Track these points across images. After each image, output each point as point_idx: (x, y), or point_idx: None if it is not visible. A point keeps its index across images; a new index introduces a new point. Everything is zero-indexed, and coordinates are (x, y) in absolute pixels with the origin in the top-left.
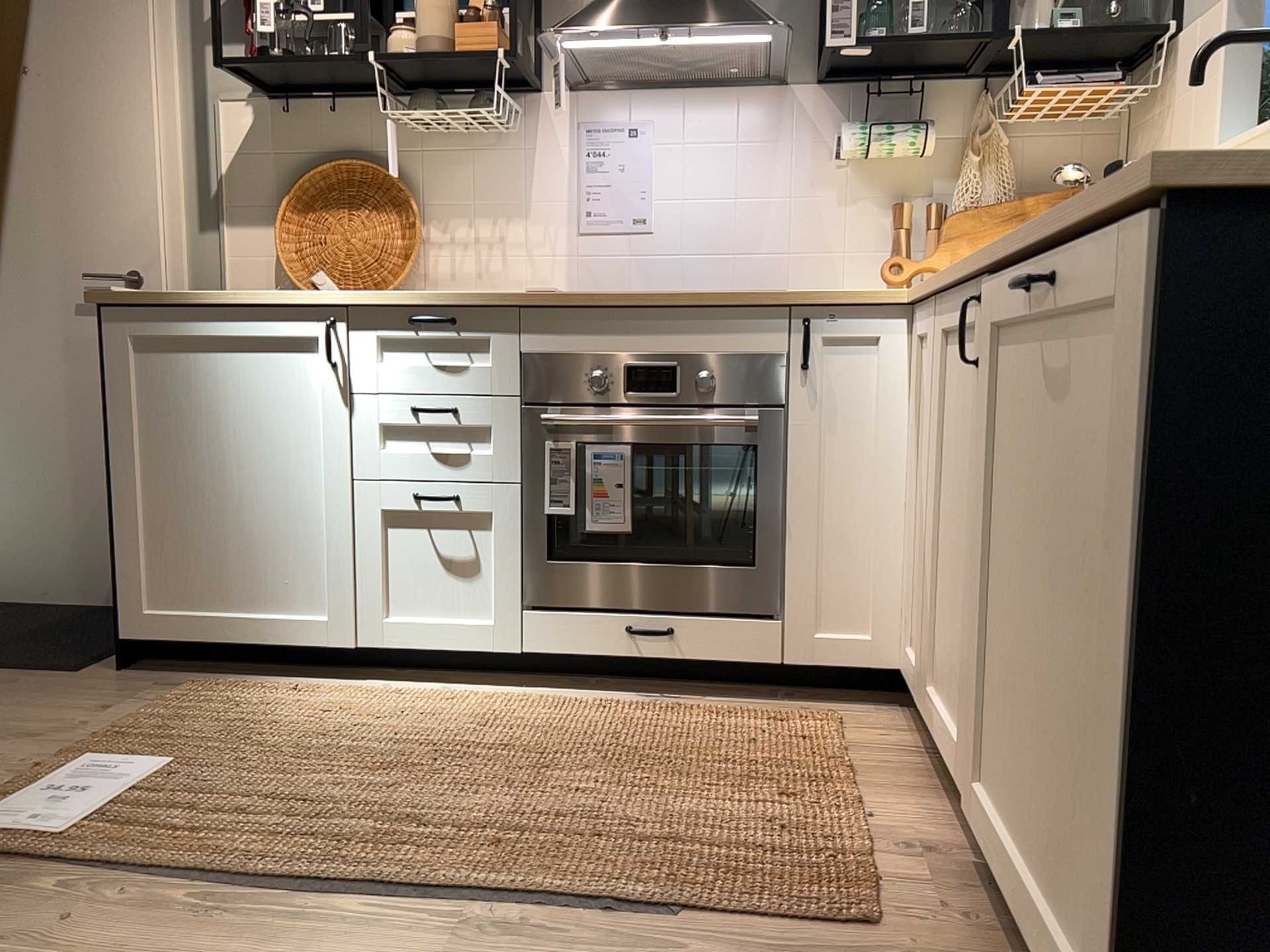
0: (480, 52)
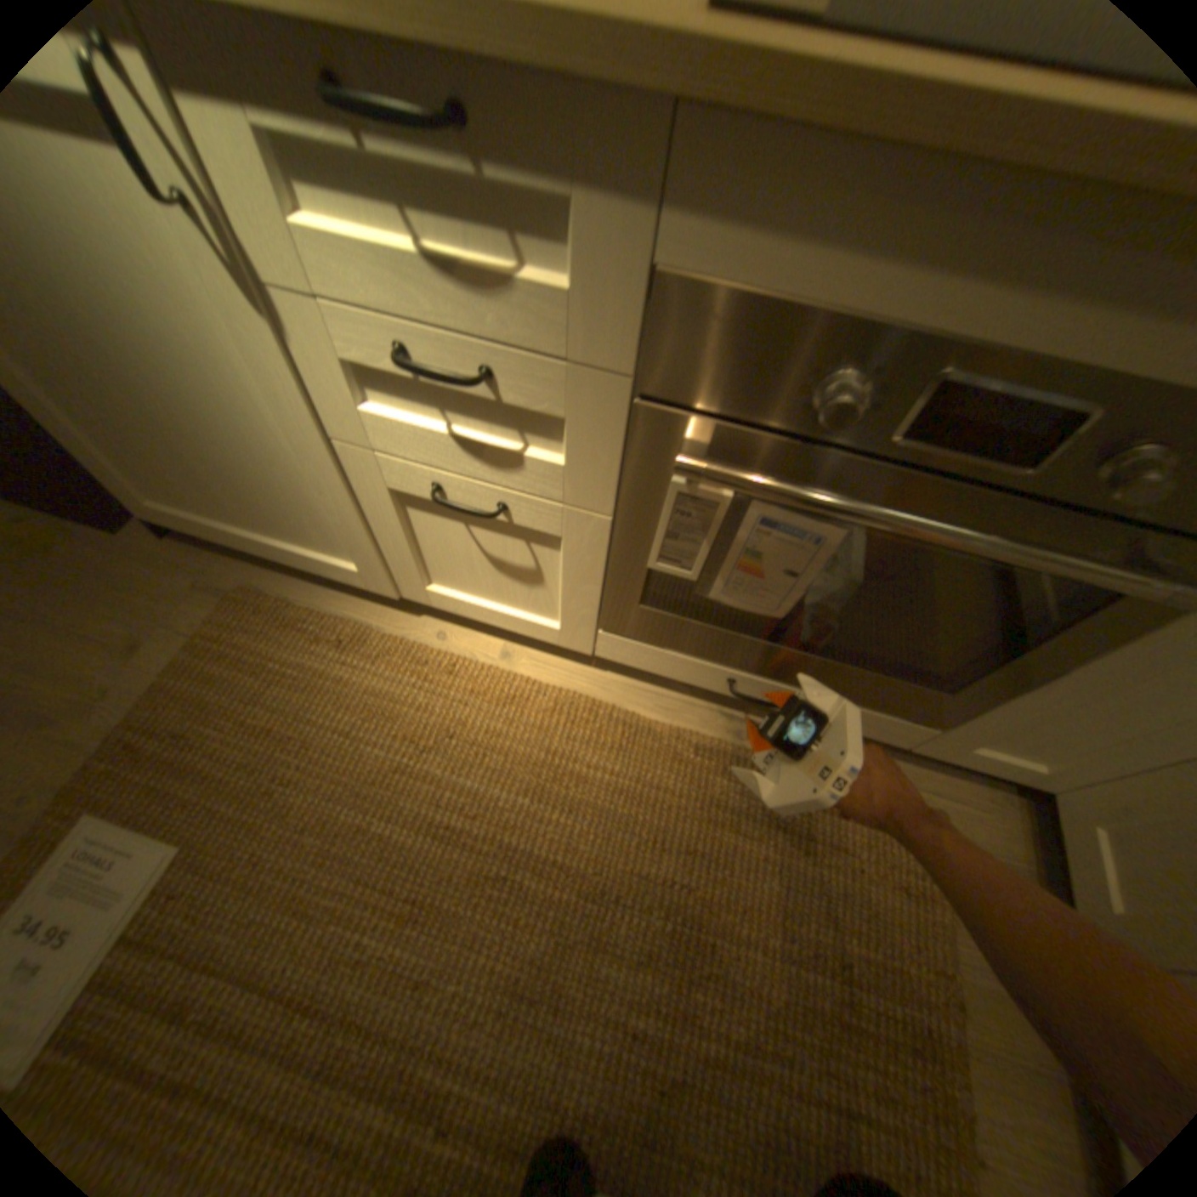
0: None
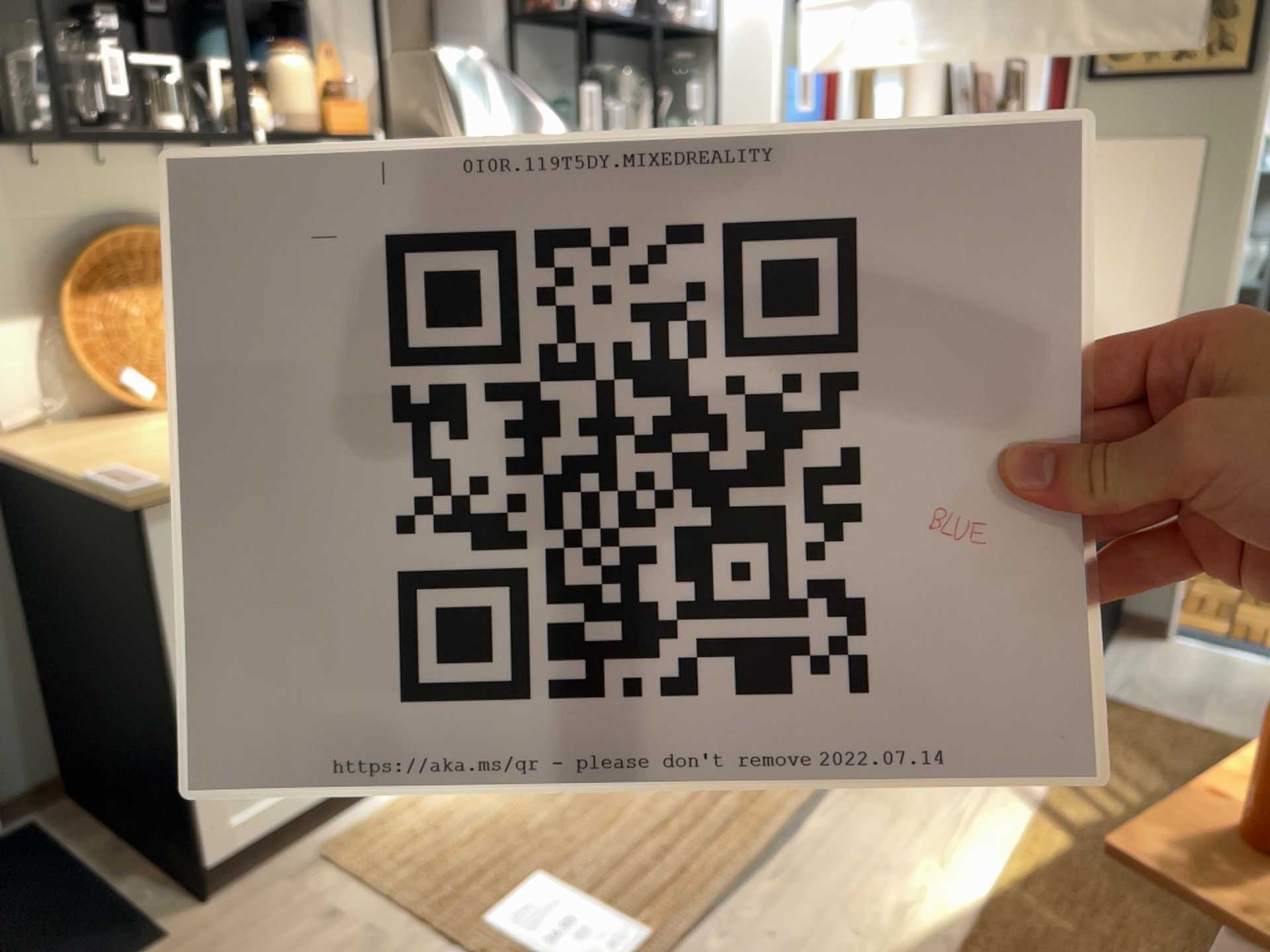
0: (358, 133)
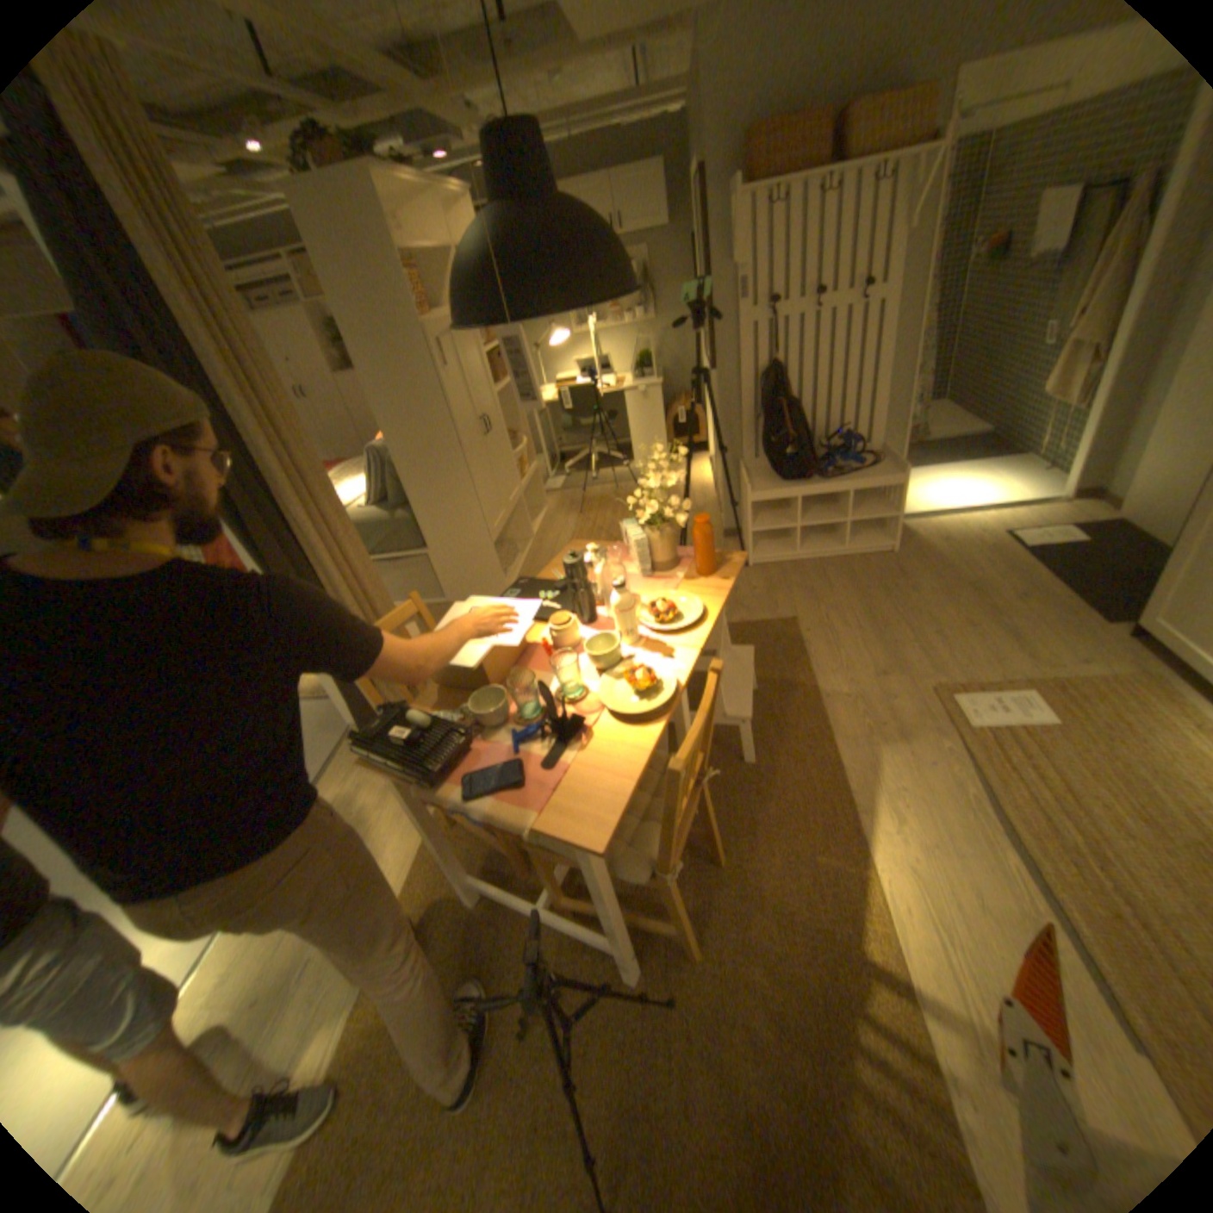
0: None
